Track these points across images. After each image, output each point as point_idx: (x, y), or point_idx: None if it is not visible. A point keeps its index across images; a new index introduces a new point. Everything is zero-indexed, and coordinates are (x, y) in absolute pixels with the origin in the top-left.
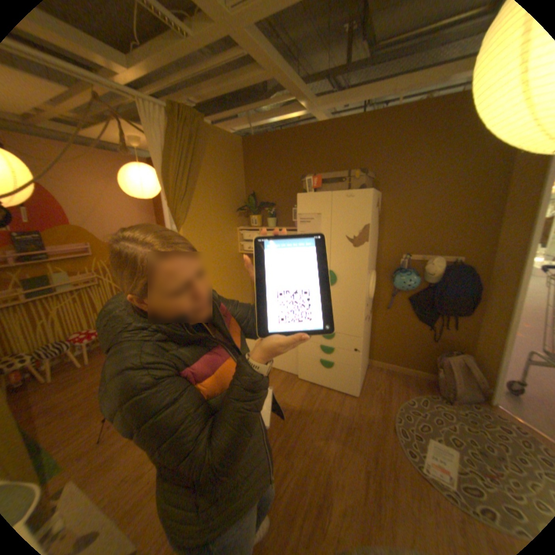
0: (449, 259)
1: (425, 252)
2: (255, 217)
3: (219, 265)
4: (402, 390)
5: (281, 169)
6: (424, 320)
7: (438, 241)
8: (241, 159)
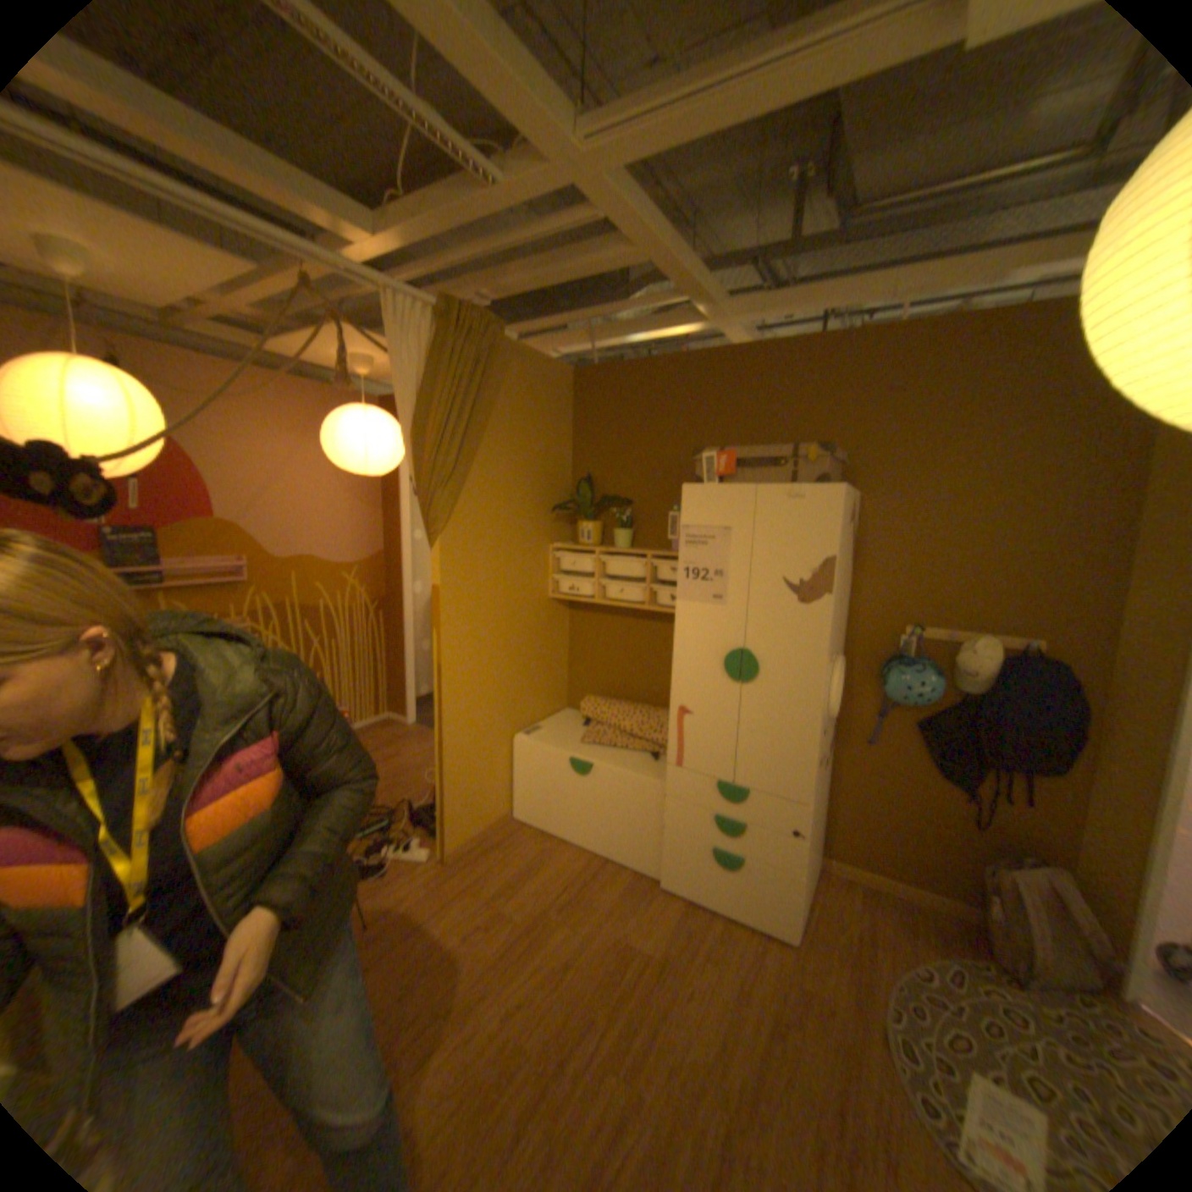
0: (1010, 643)
1: (956, 624)
2: (588, 527)
3: (506, 621)
4: (900, 941)
5: (649, 432)
6: (952, 777)
7: (985, 602)
8: (569, 410)
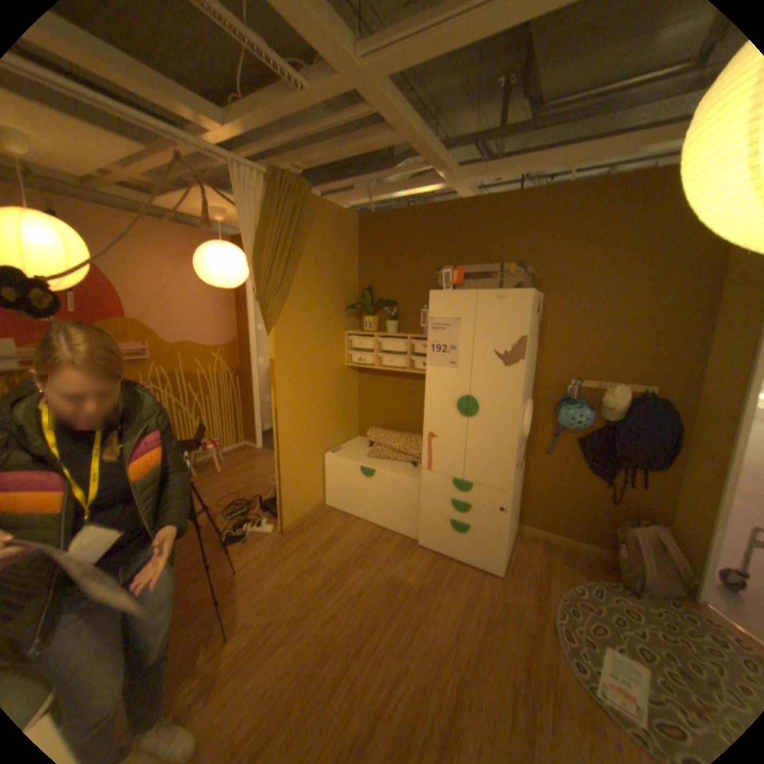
0: (636, 388)
1: (602, 377)
2: (369, 319)
3: (318, 381)
4: (565, 572)
5: (408, 257)
6: (599, 472)
7: (621, 363)
8: (356, 243)
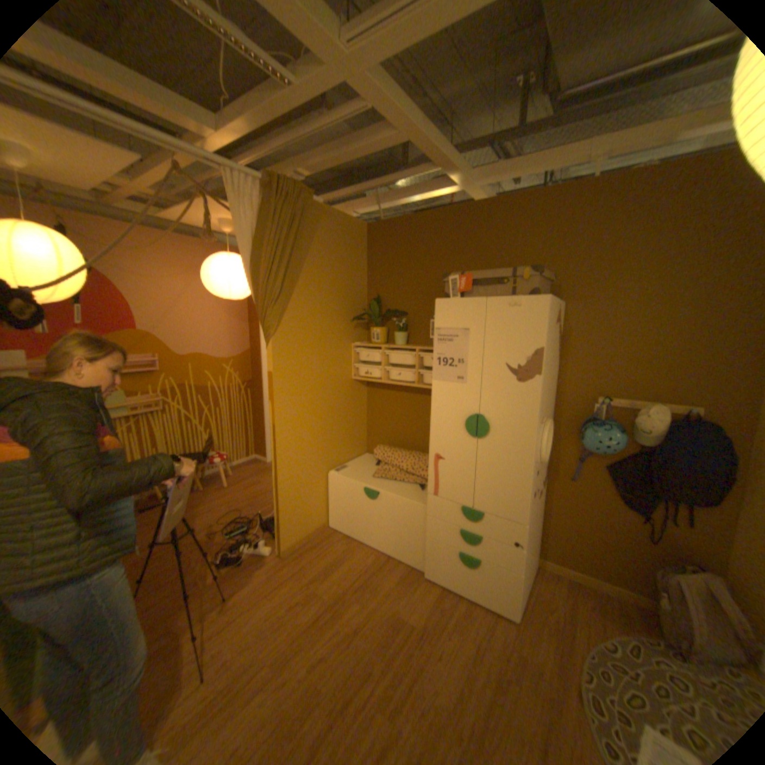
0: (676, 409)
1: (636, 395)
2: (377, 330)
3: (322, 395)
4: (594, 621)
5: (418, 265)
6: (633, 505)
7: (658, 379)
8: (364, 251)
